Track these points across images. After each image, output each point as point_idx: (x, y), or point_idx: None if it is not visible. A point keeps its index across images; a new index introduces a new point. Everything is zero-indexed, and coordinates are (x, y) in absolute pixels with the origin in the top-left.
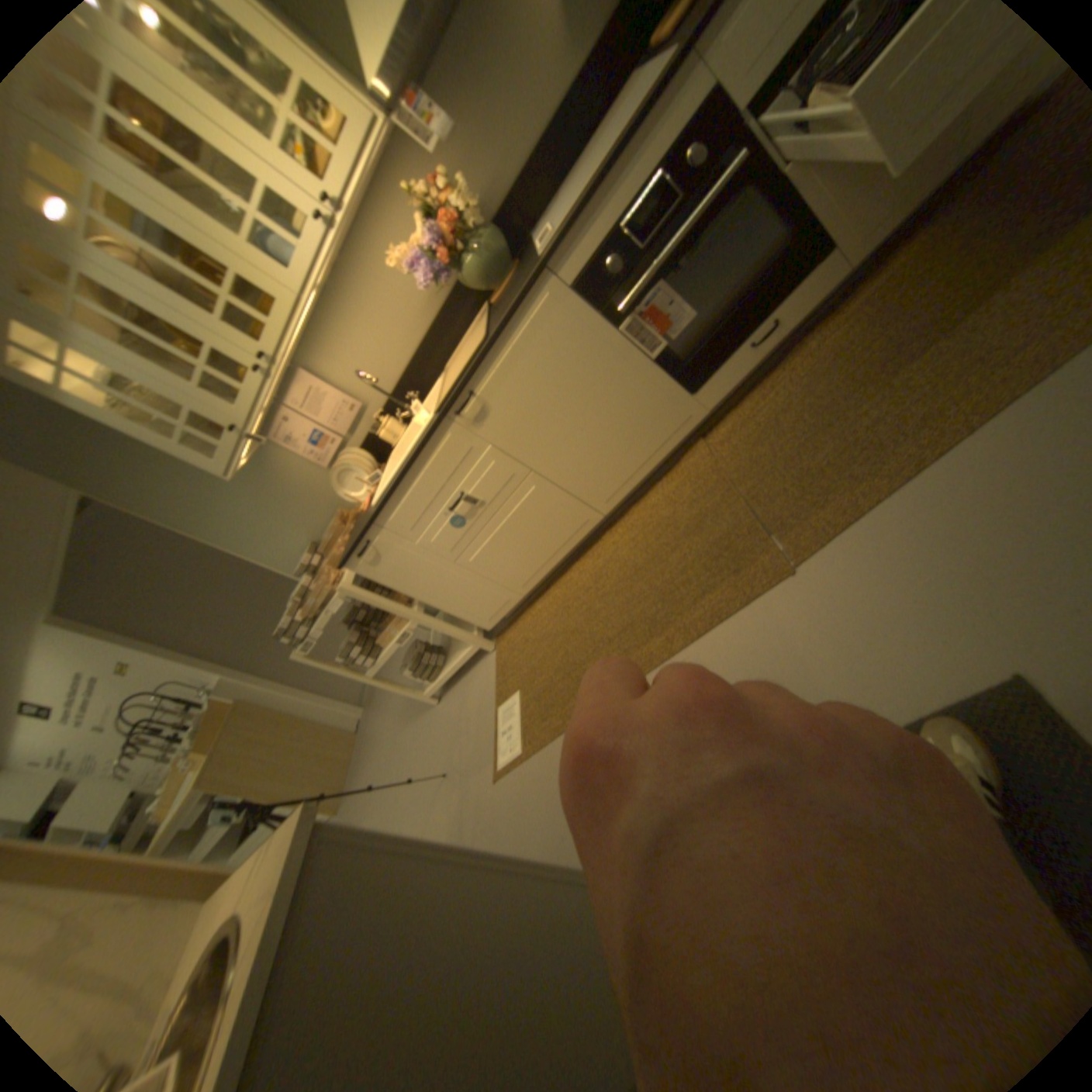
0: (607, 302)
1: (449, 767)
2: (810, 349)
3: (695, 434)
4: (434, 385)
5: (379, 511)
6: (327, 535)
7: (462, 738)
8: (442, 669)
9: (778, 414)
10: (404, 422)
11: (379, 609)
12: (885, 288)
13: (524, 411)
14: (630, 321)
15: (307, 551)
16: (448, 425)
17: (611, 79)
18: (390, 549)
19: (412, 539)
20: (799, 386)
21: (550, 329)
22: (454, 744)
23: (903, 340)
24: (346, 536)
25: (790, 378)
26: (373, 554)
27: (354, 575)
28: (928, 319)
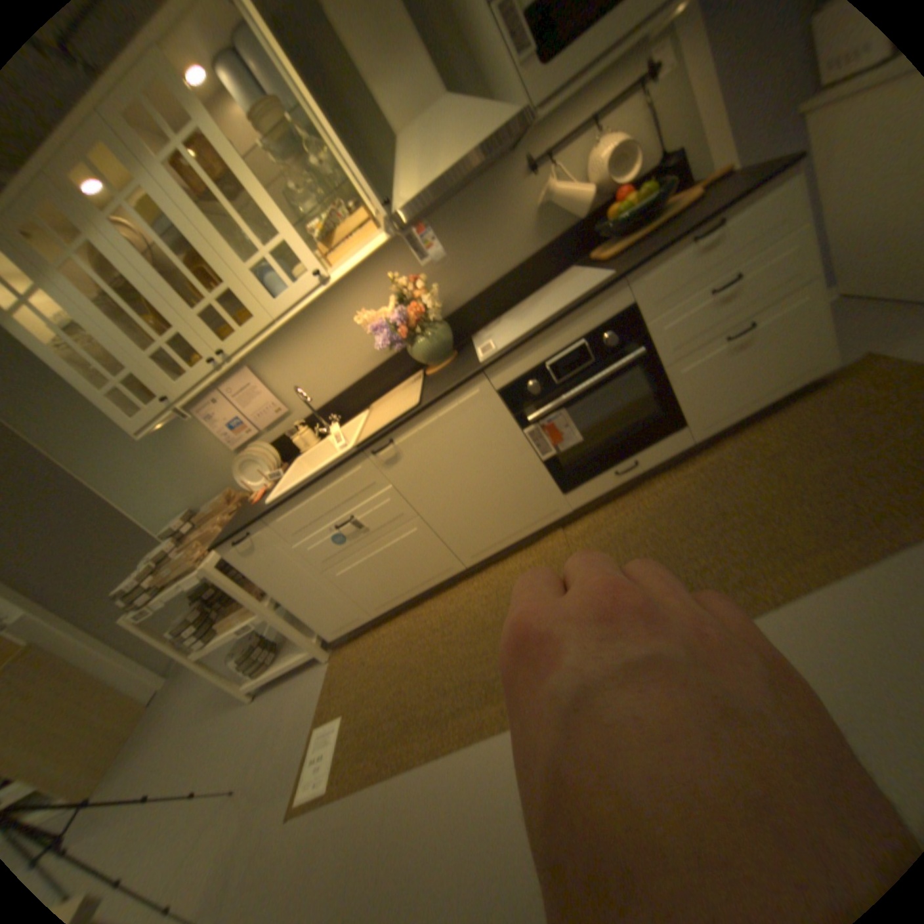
0: (519, 409)
1: (238, 783)
2: (655, 488)
3: (556, 523)
4: (354, 414)
5: (268, 510)
6: (204, 506)
7: (263, 751)
8: (267, 666)
9: (625, 531)
10: (316, 434)
11: (229, 594)
12: (714, 465)
13: (428, 466)
14: (532, 428)
15: (178, 515)
16: (360, 458)
17: (556, 262)
18: (264, 545)
19: (288, 541)
20: (644, 514)
21: (469, 414)
22: (253, 756)
23: (726, 510)
24: (223, 515)
25: (637, 505)
26: (245, 545)
27: (217, 557)
28: (745, 501)
